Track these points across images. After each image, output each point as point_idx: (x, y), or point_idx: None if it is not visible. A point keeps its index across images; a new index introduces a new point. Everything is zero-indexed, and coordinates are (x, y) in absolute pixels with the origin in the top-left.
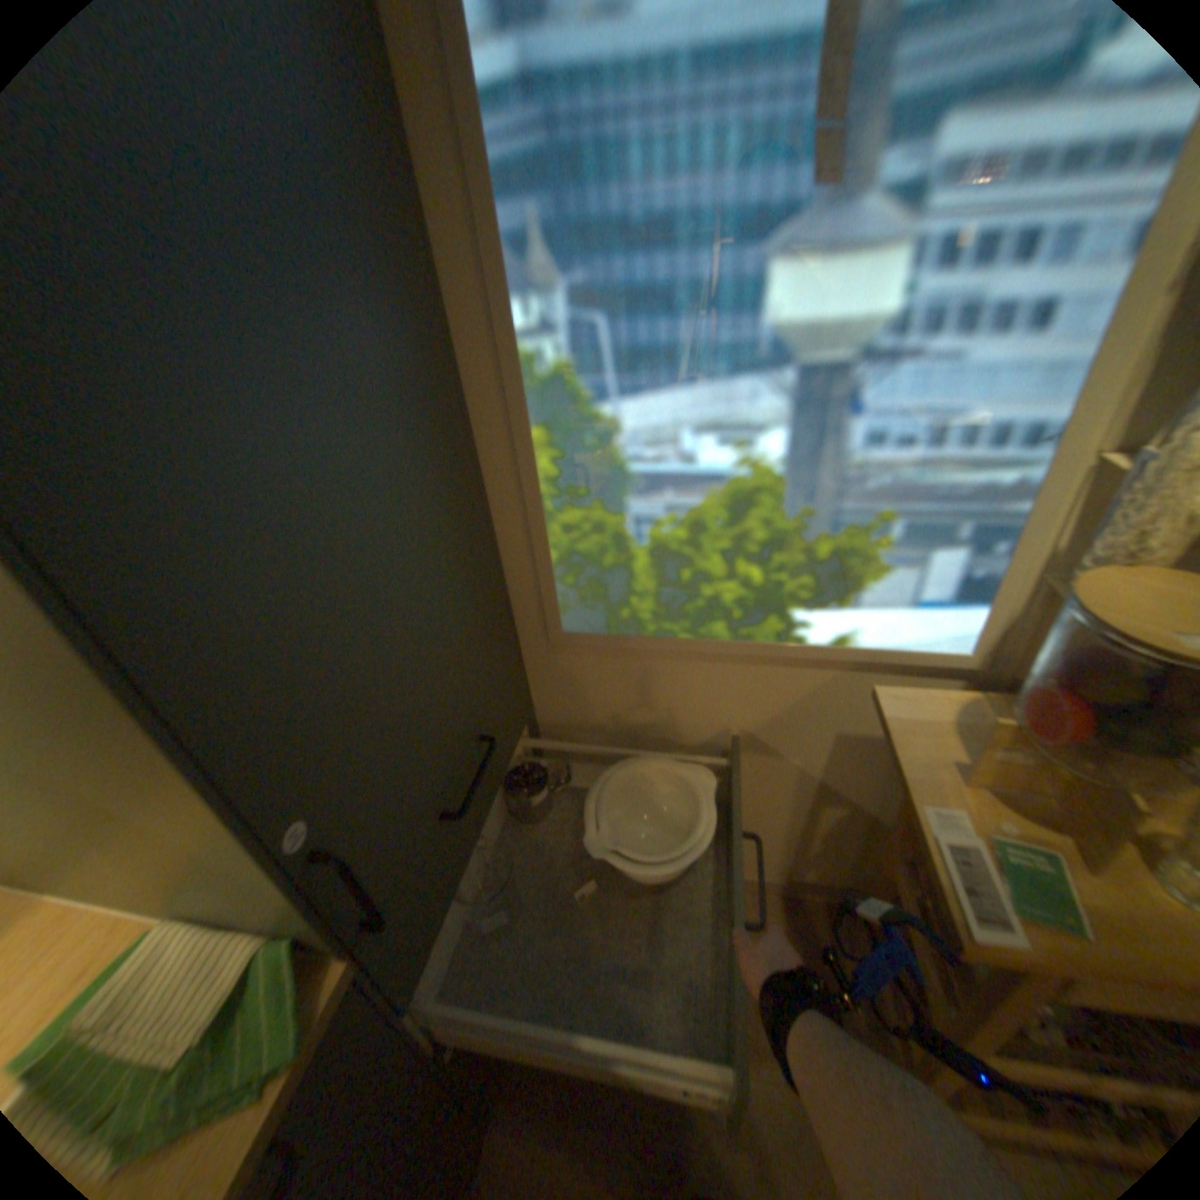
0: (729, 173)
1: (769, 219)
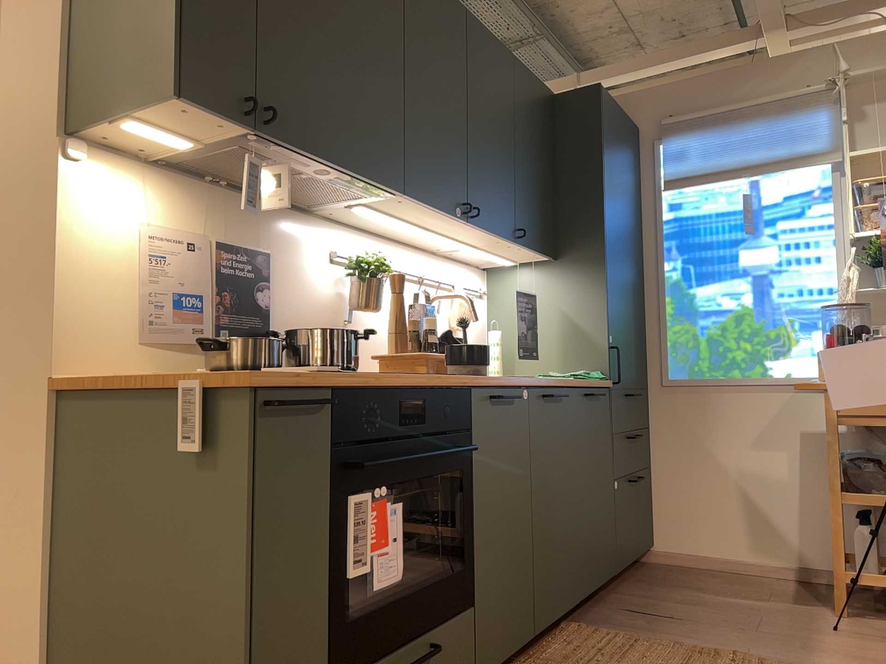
0: (726, 233)
1: (737, 242)
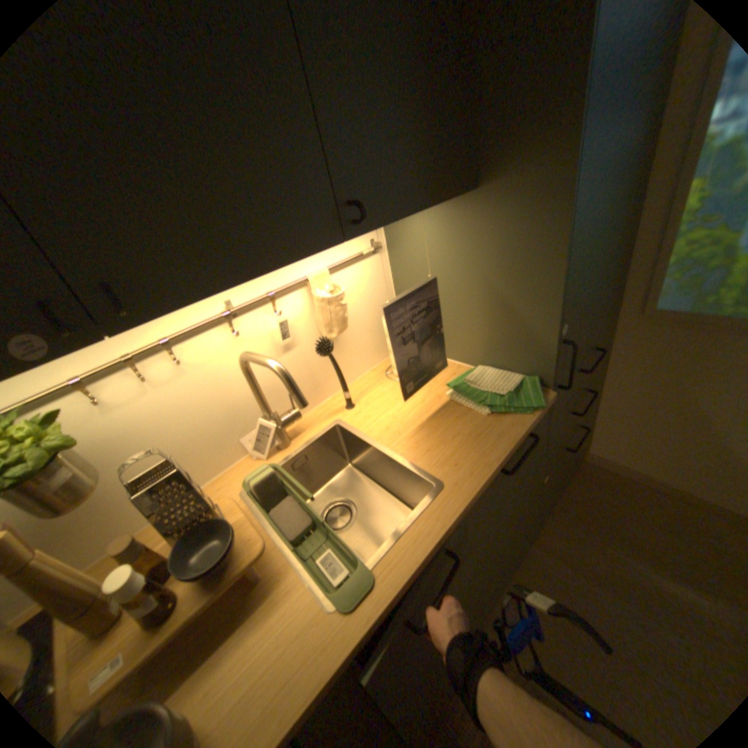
0: None
1: None
